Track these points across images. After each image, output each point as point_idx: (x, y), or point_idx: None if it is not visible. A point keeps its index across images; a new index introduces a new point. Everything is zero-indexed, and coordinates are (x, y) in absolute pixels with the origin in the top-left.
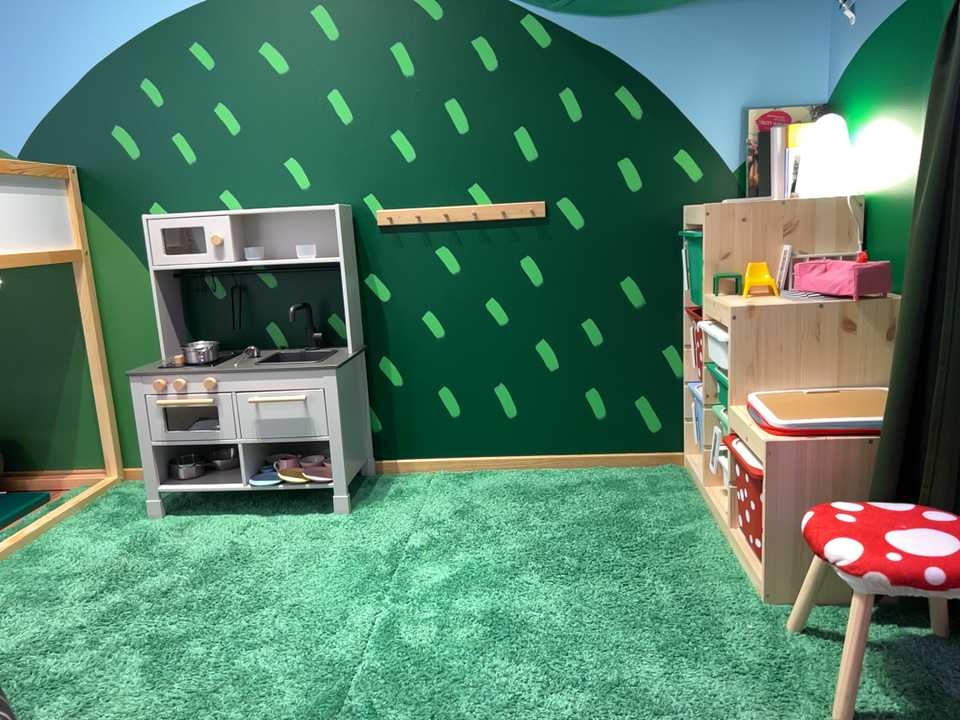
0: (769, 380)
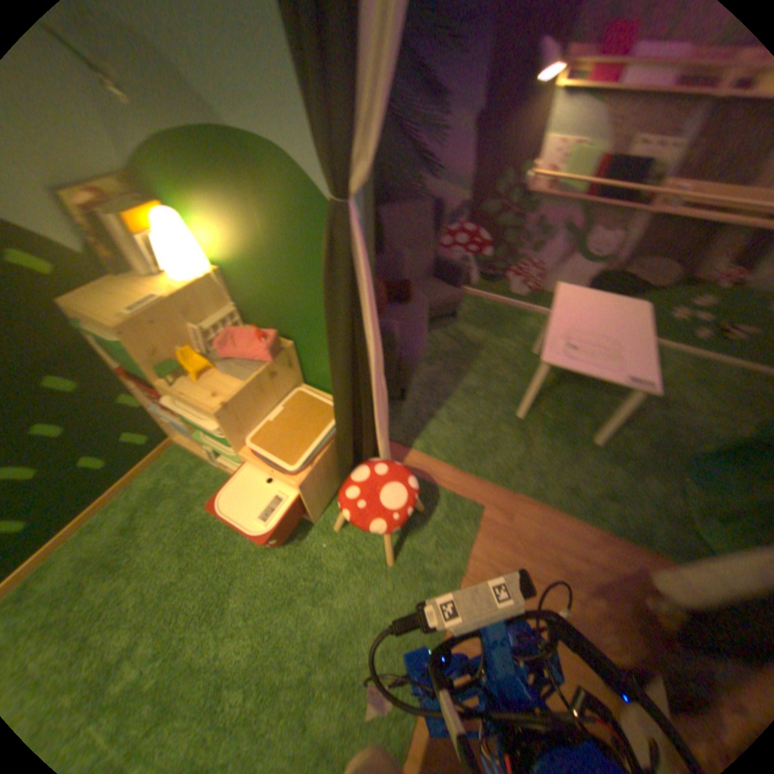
0: (250, 427)
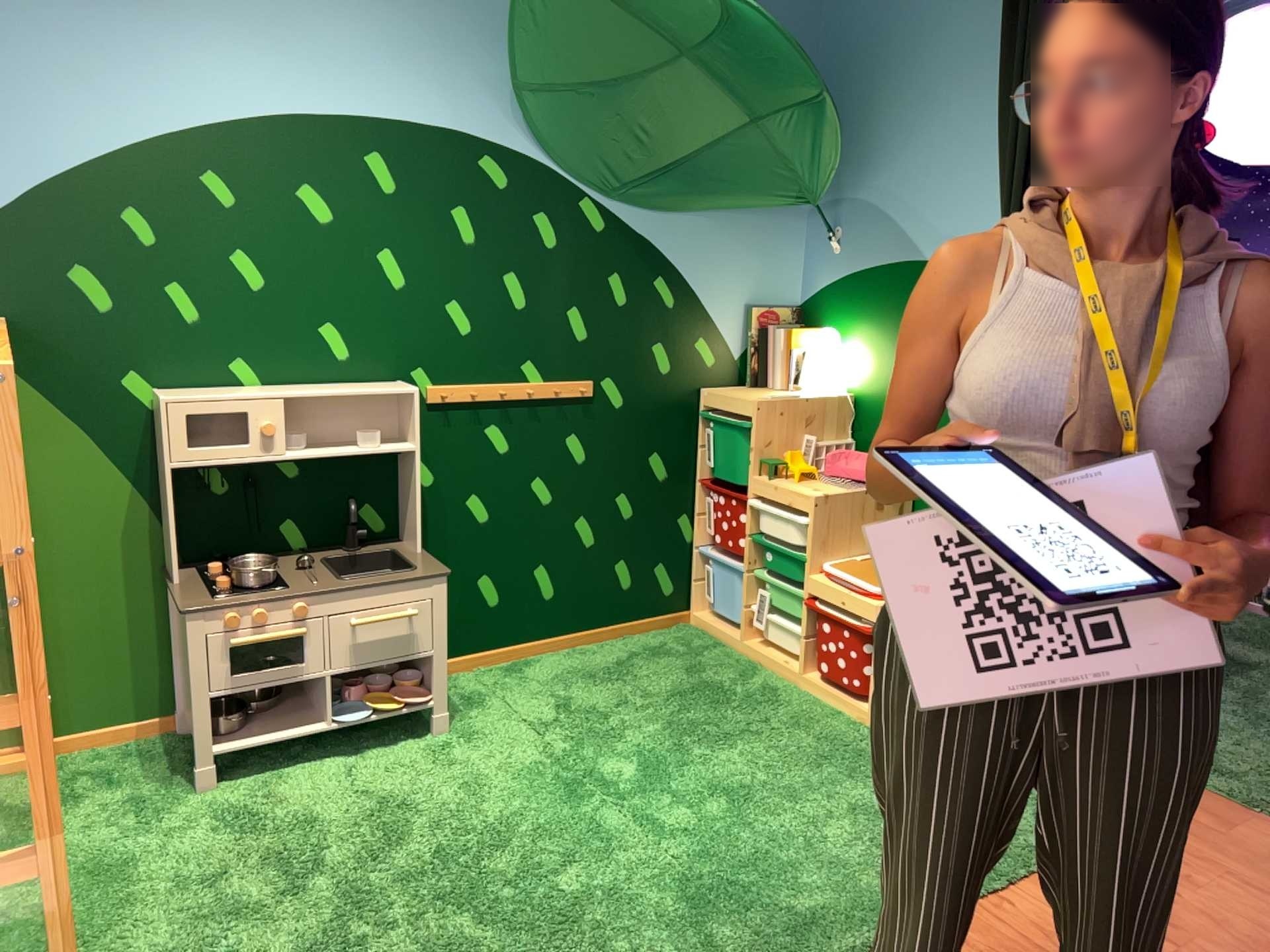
0: (828, 550)
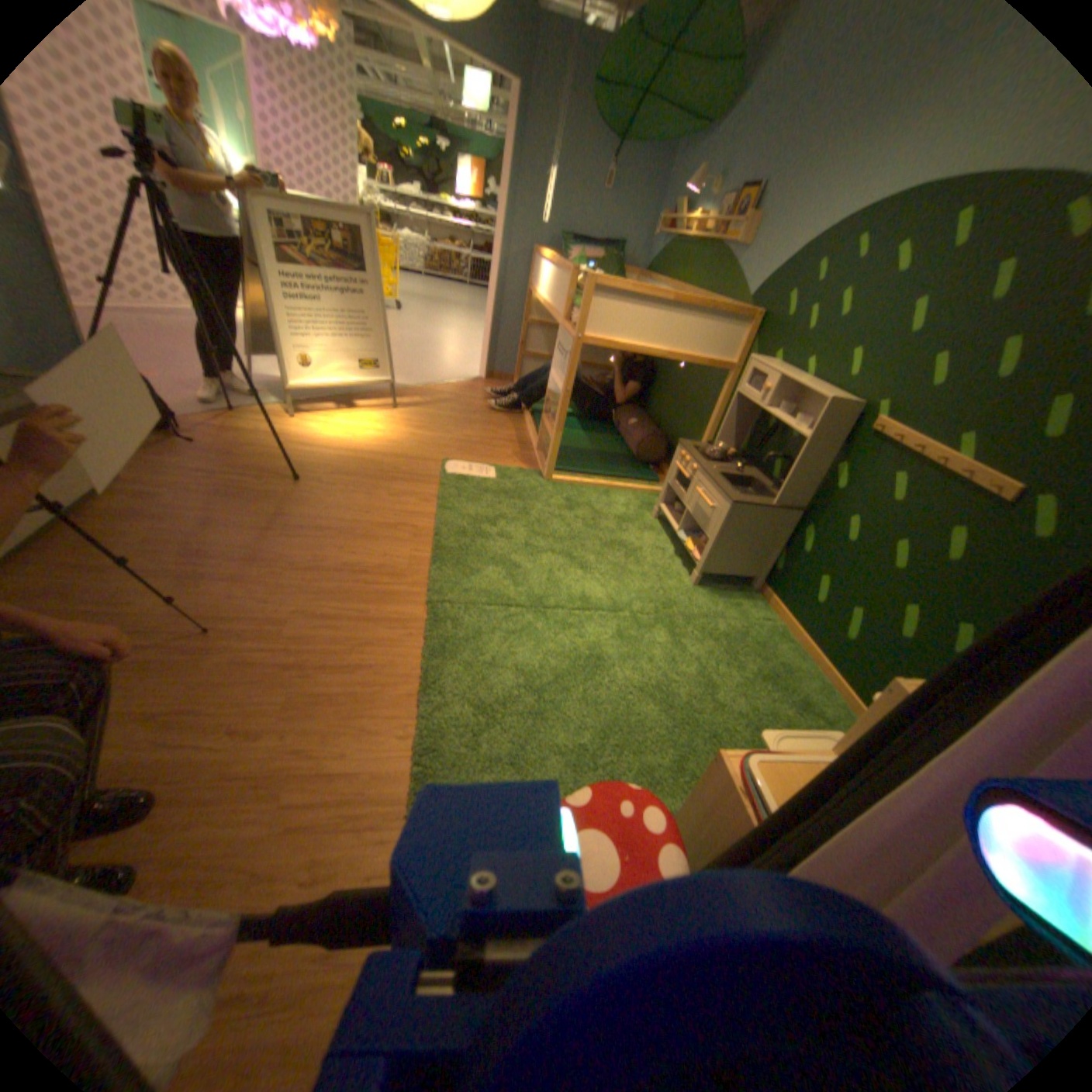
0: None
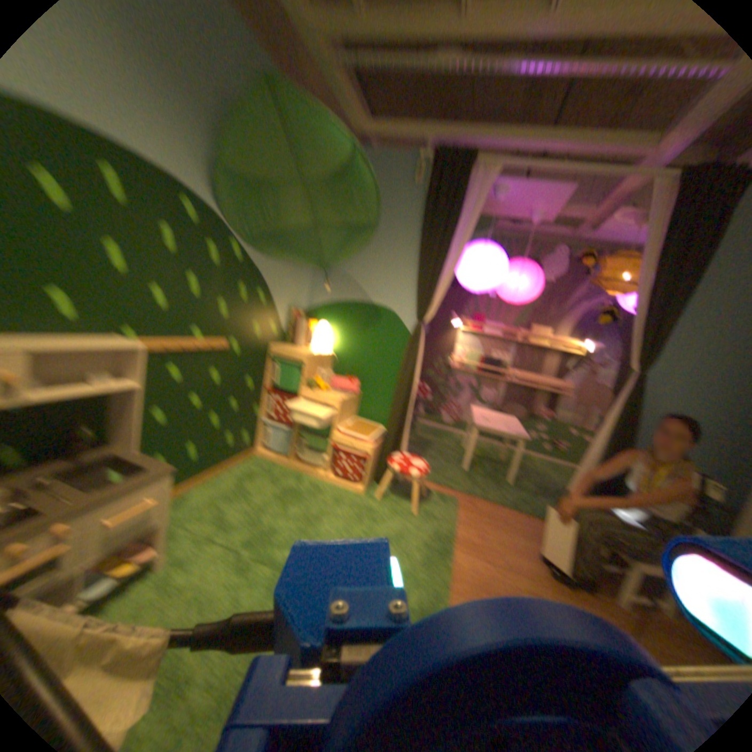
0: (339, 422)
